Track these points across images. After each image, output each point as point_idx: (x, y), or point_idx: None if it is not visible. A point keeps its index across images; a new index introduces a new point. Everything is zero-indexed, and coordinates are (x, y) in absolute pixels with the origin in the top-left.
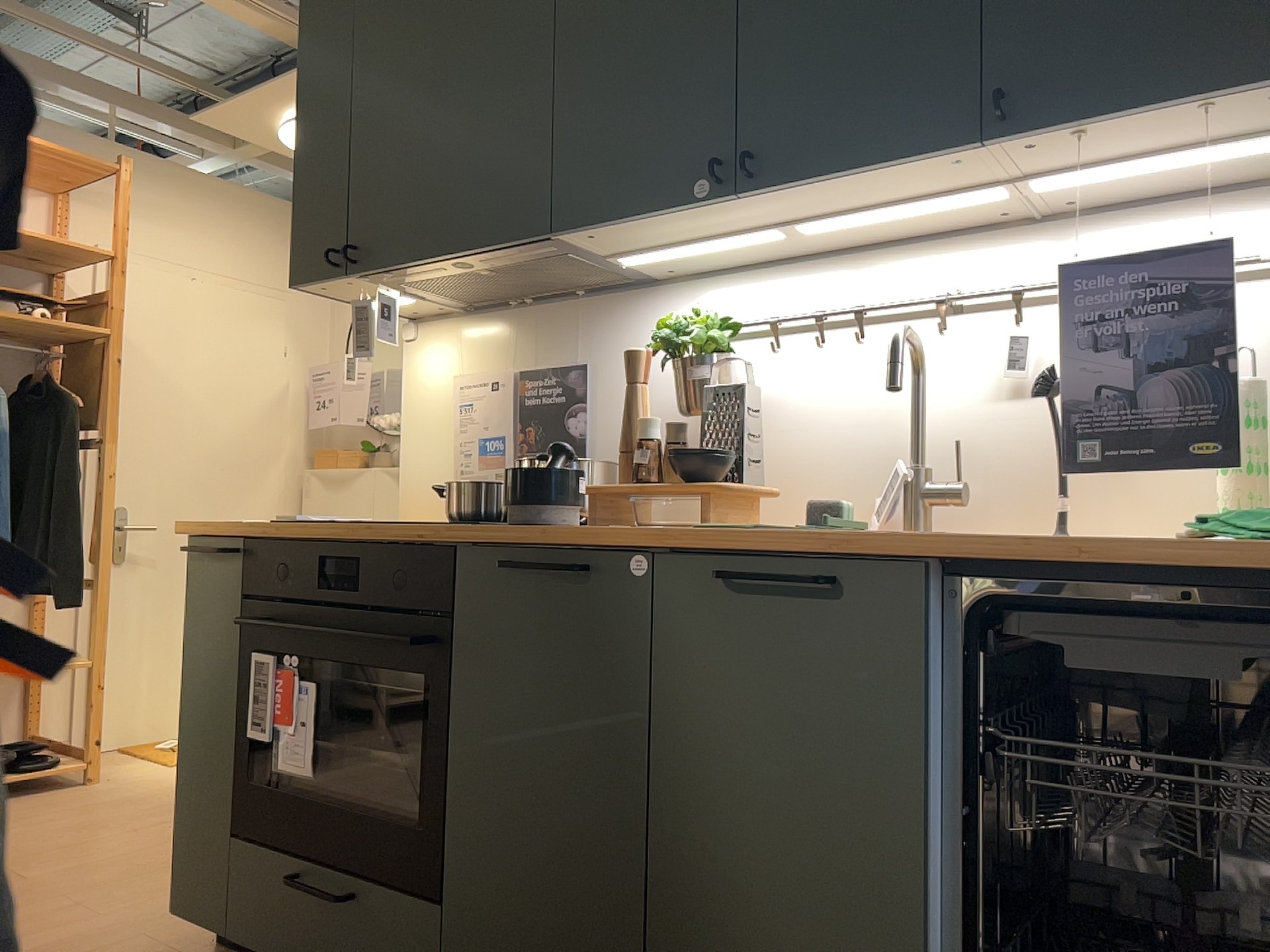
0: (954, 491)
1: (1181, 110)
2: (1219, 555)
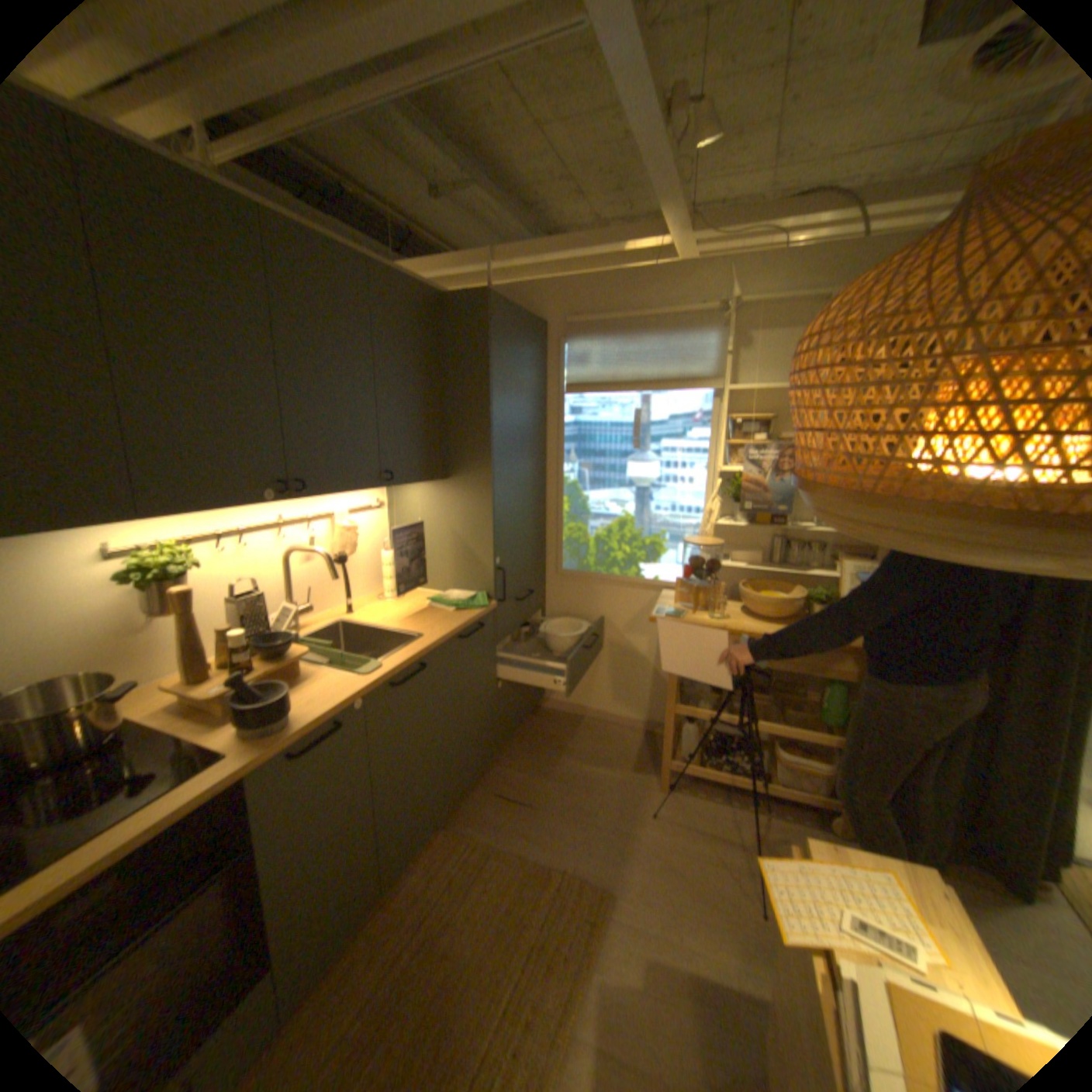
0: (310, 609)
1: (416, 483)
2: (475, 615)
